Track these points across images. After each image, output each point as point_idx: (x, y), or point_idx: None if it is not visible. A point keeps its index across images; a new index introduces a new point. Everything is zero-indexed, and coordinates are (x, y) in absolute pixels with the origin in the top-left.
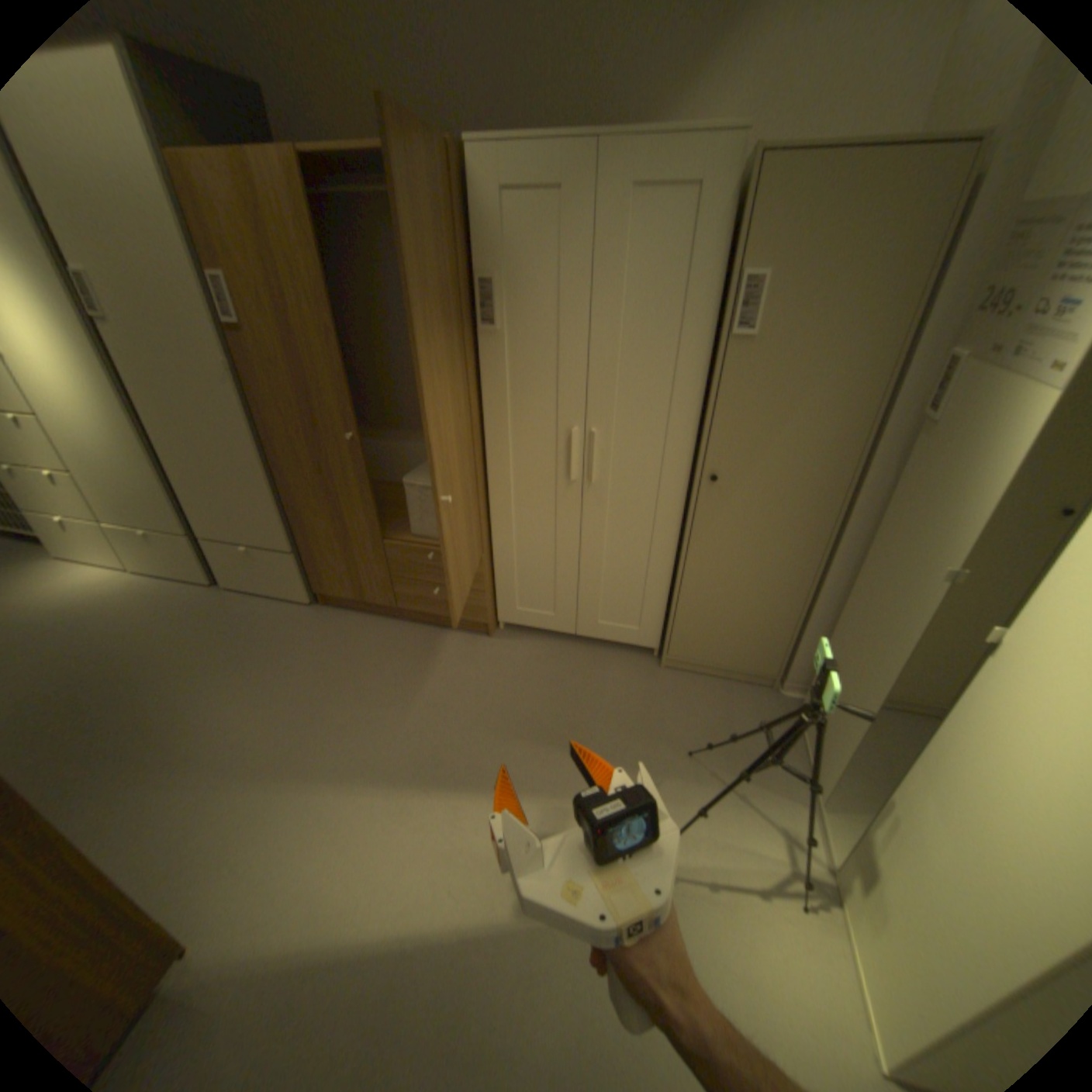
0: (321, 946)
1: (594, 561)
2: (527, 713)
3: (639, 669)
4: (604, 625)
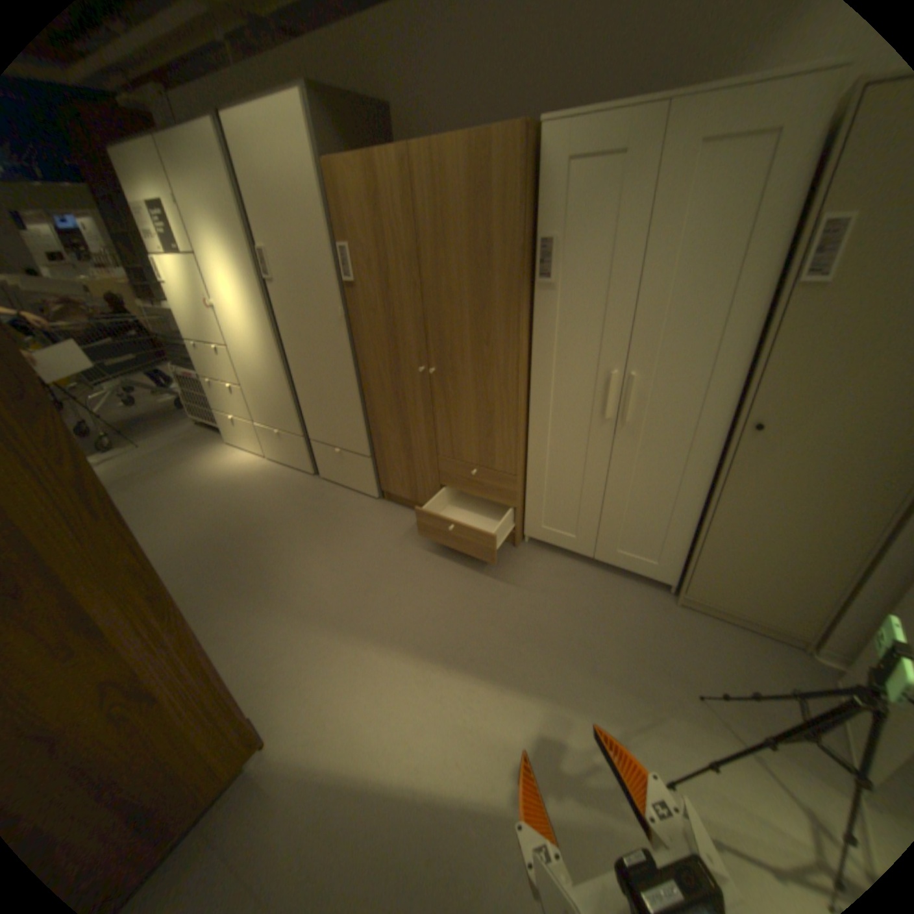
0: (355, 774)
1: (619, 494)
2: (541, 620)
3: (654, 602)
4: (622, 554)
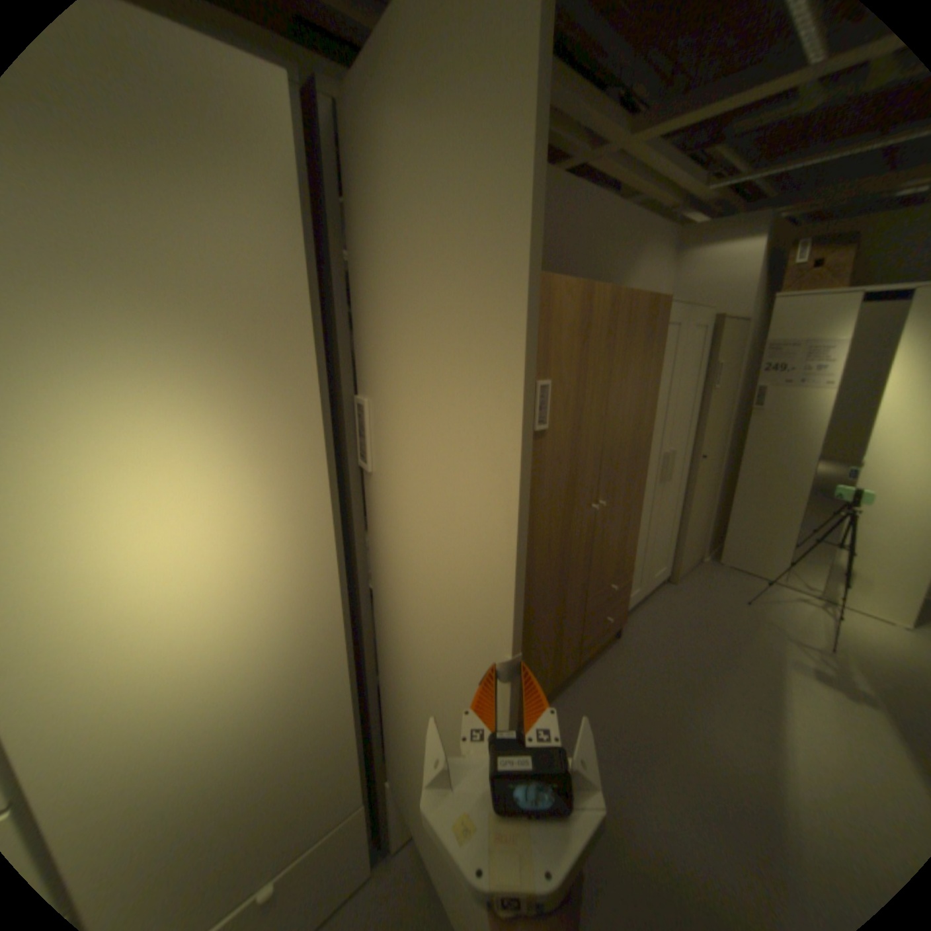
0: None
1: (659, 534)
2: (708, 650)
3: (675, 593)
4: (656, 578)
